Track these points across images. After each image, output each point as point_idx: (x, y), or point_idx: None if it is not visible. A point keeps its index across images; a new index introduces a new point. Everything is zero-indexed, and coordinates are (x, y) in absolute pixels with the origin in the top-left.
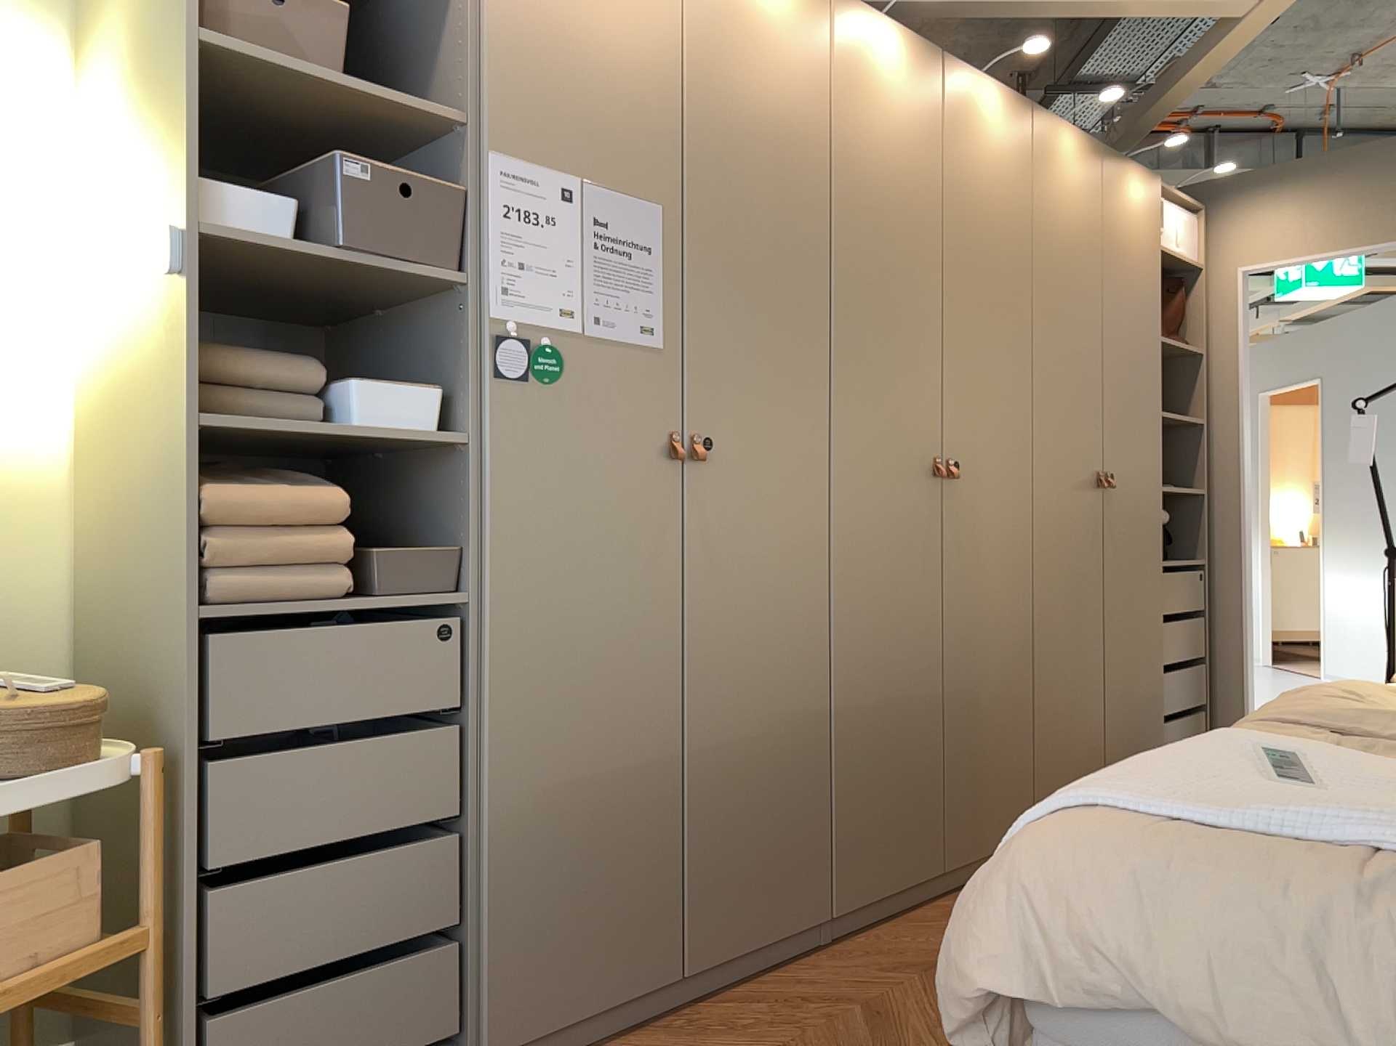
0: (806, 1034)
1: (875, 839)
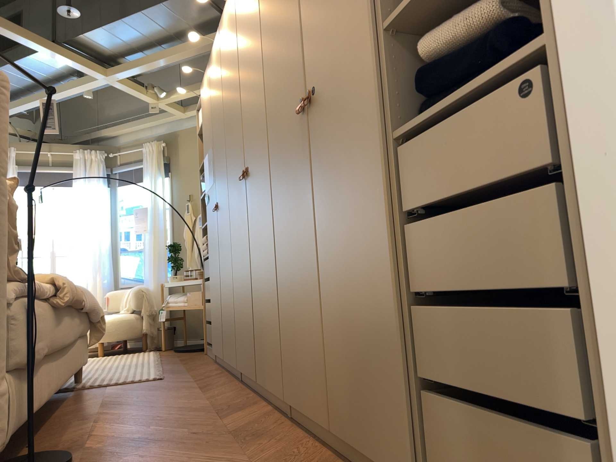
0: (195, 372)
1: (243, 342)
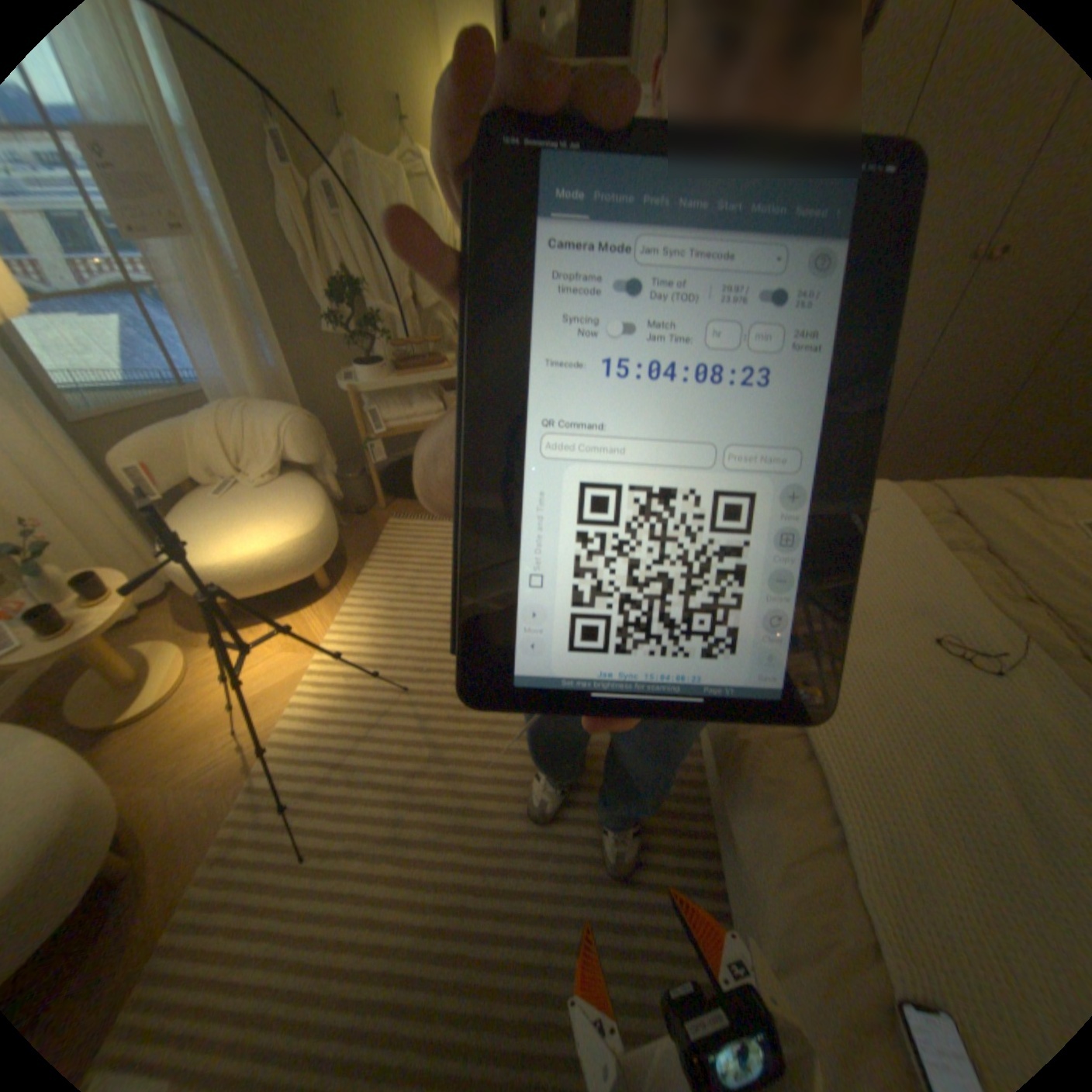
0: None
1: None
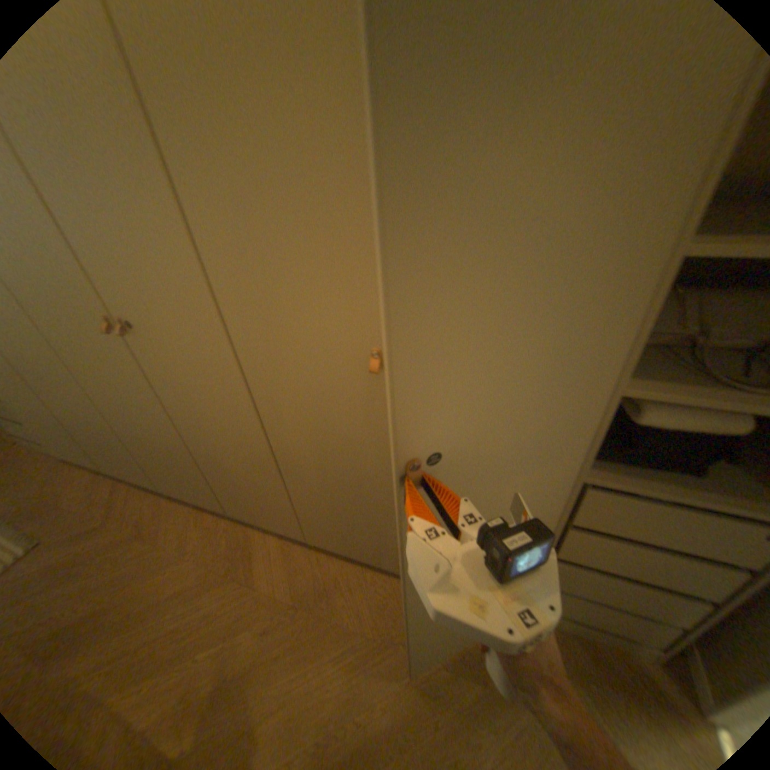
0: (80, 518)
1: (167, 484)
